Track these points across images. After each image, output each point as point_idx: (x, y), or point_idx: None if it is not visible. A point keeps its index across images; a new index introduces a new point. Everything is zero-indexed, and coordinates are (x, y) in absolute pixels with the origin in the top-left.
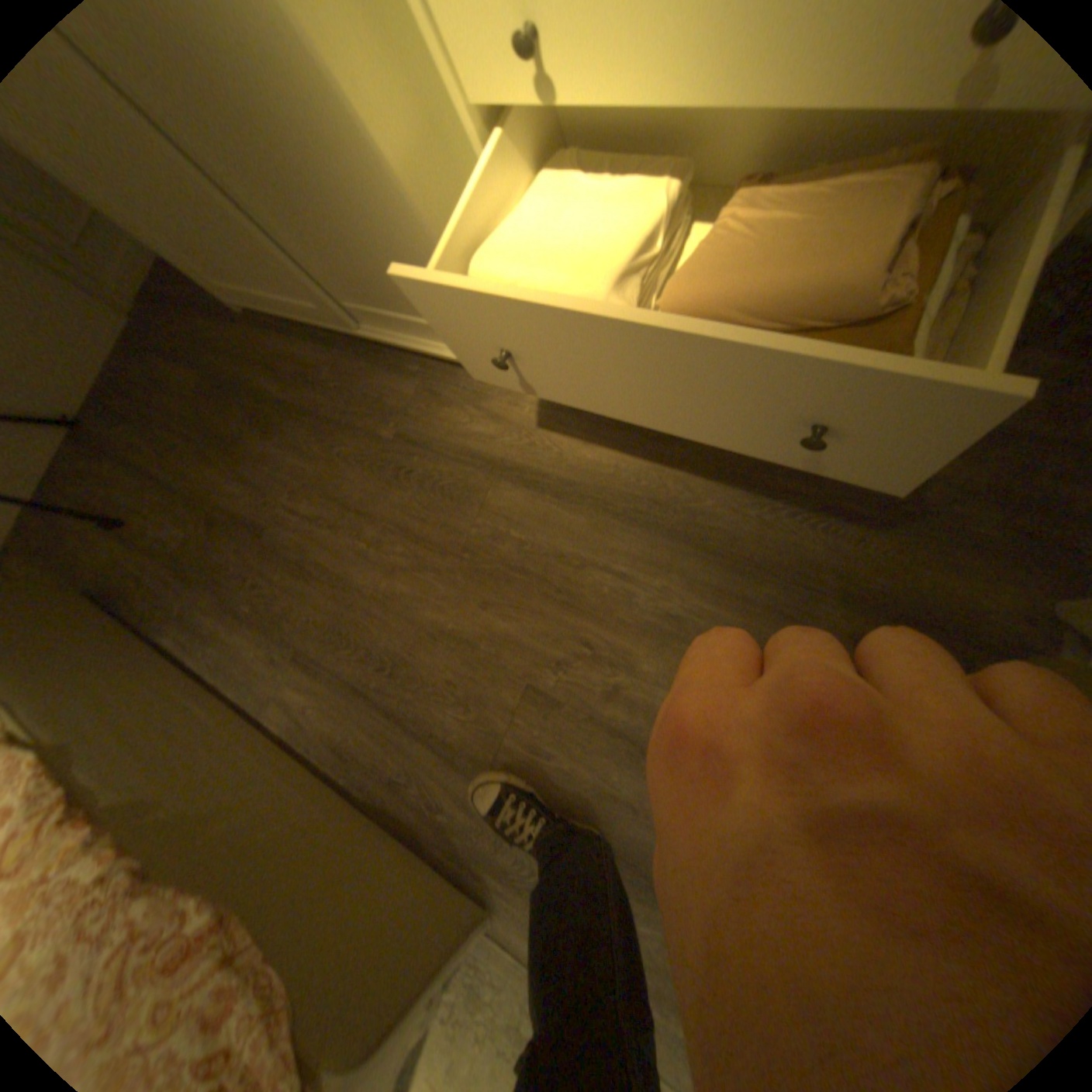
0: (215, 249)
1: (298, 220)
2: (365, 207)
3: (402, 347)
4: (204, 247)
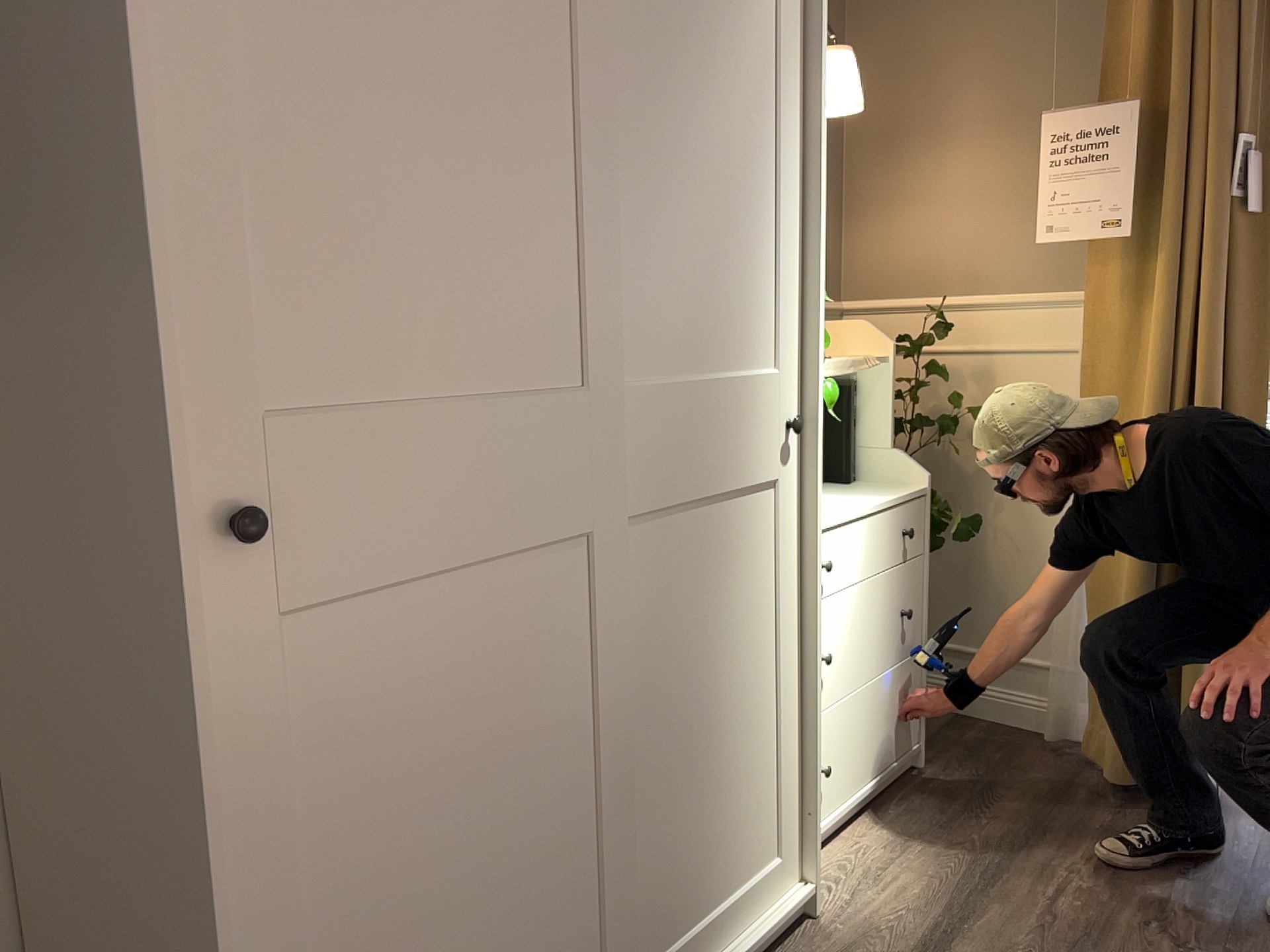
0: None
1: (682, 776)
2: (757, 704)
3: None
4: None
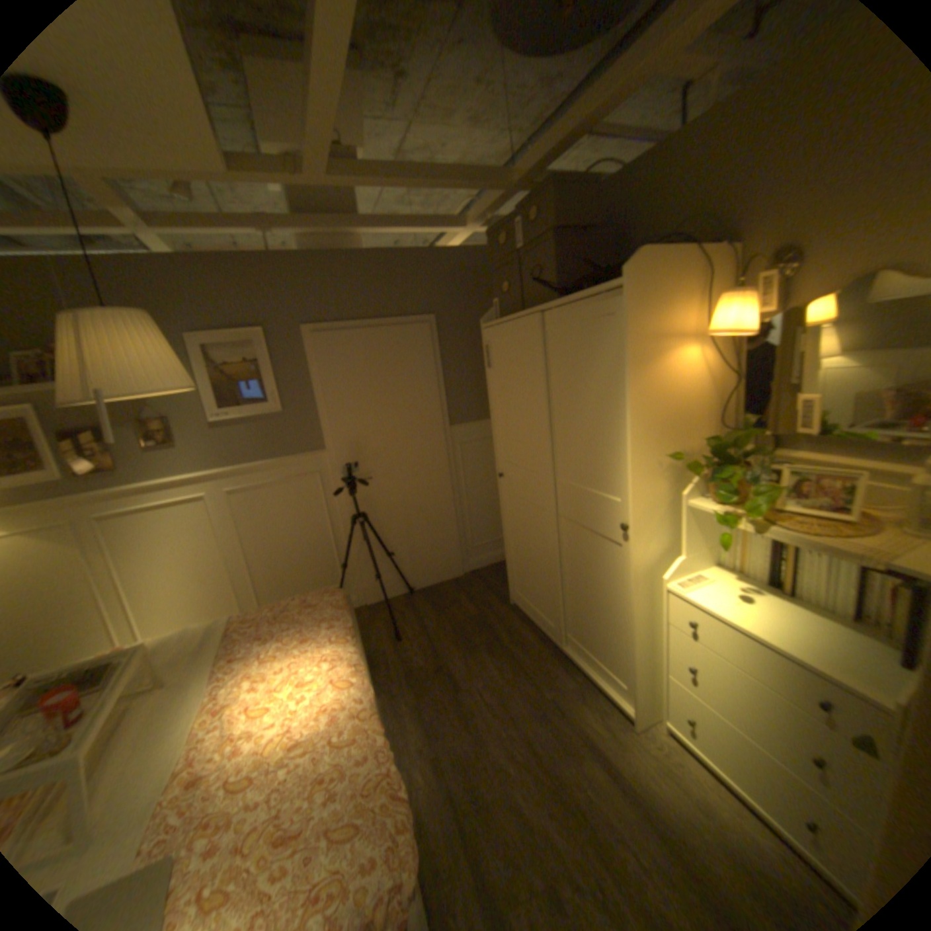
0: (538, 587)
1: (583, 605)
2: (614, 620)
3: (579, 667)
4: (534, 584)
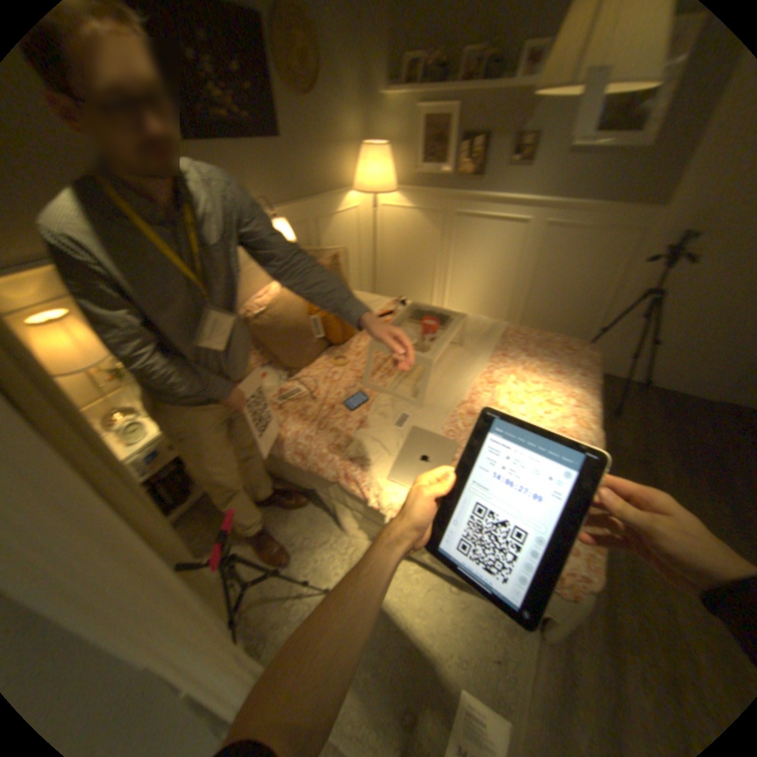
0: None
1: None
2: None
3: None
4: None
